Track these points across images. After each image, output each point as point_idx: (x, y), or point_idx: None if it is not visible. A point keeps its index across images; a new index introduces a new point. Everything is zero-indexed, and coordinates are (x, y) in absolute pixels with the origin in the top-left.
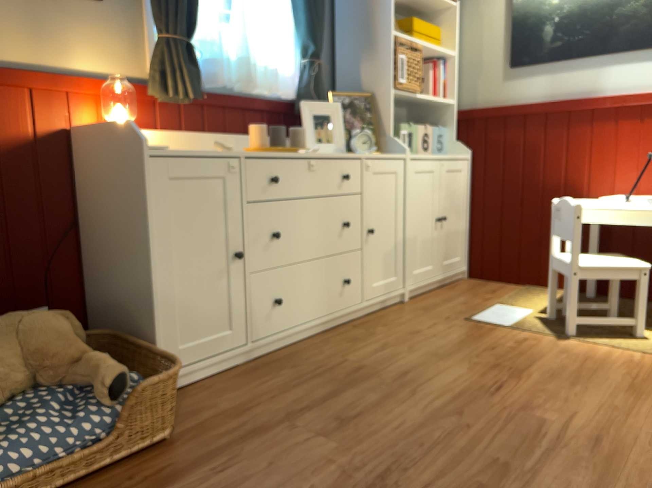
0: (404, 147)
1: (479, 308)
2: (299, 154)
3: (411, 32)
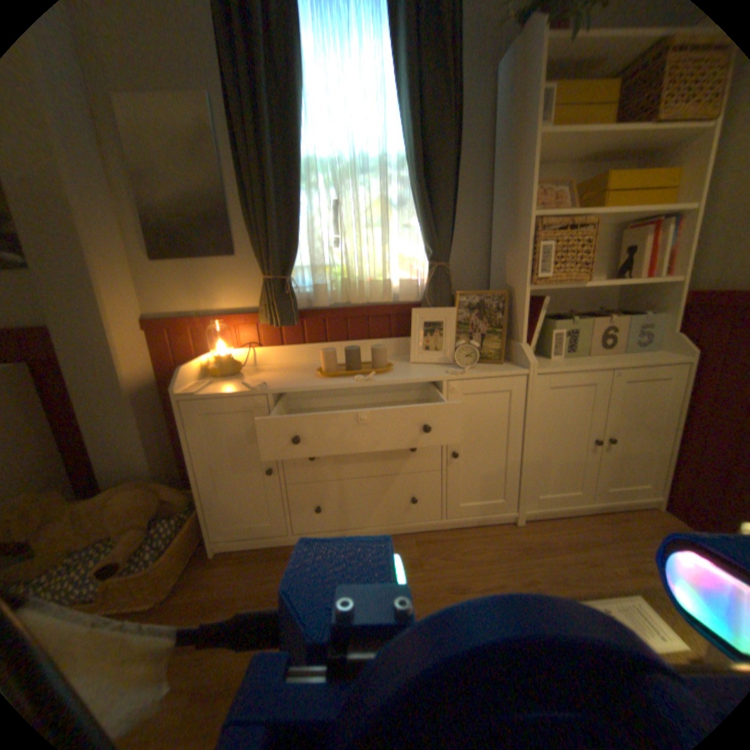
0: (530, 361)
1: (601, 589)
2: (347, 384)
3: (605, 193)
